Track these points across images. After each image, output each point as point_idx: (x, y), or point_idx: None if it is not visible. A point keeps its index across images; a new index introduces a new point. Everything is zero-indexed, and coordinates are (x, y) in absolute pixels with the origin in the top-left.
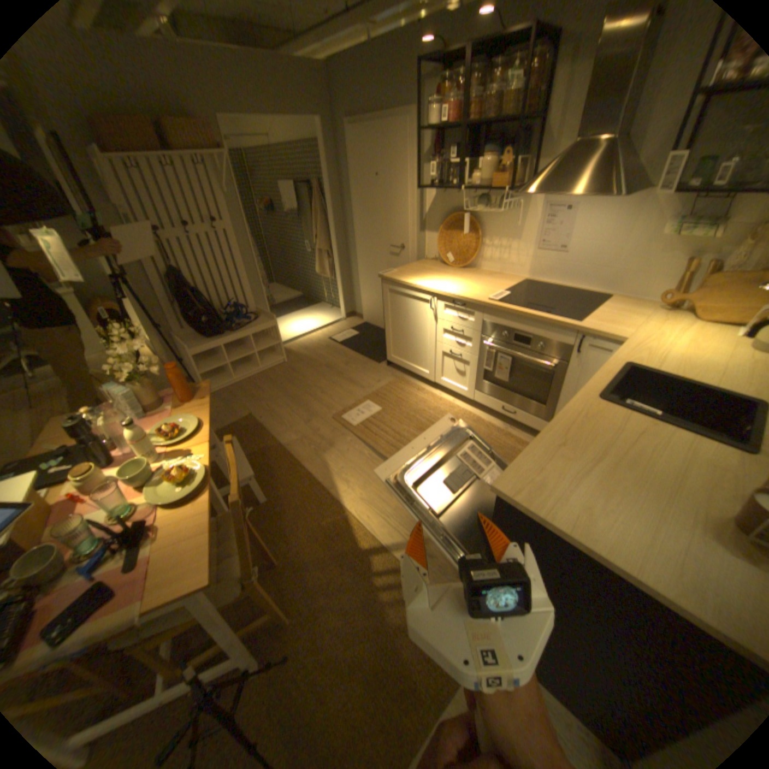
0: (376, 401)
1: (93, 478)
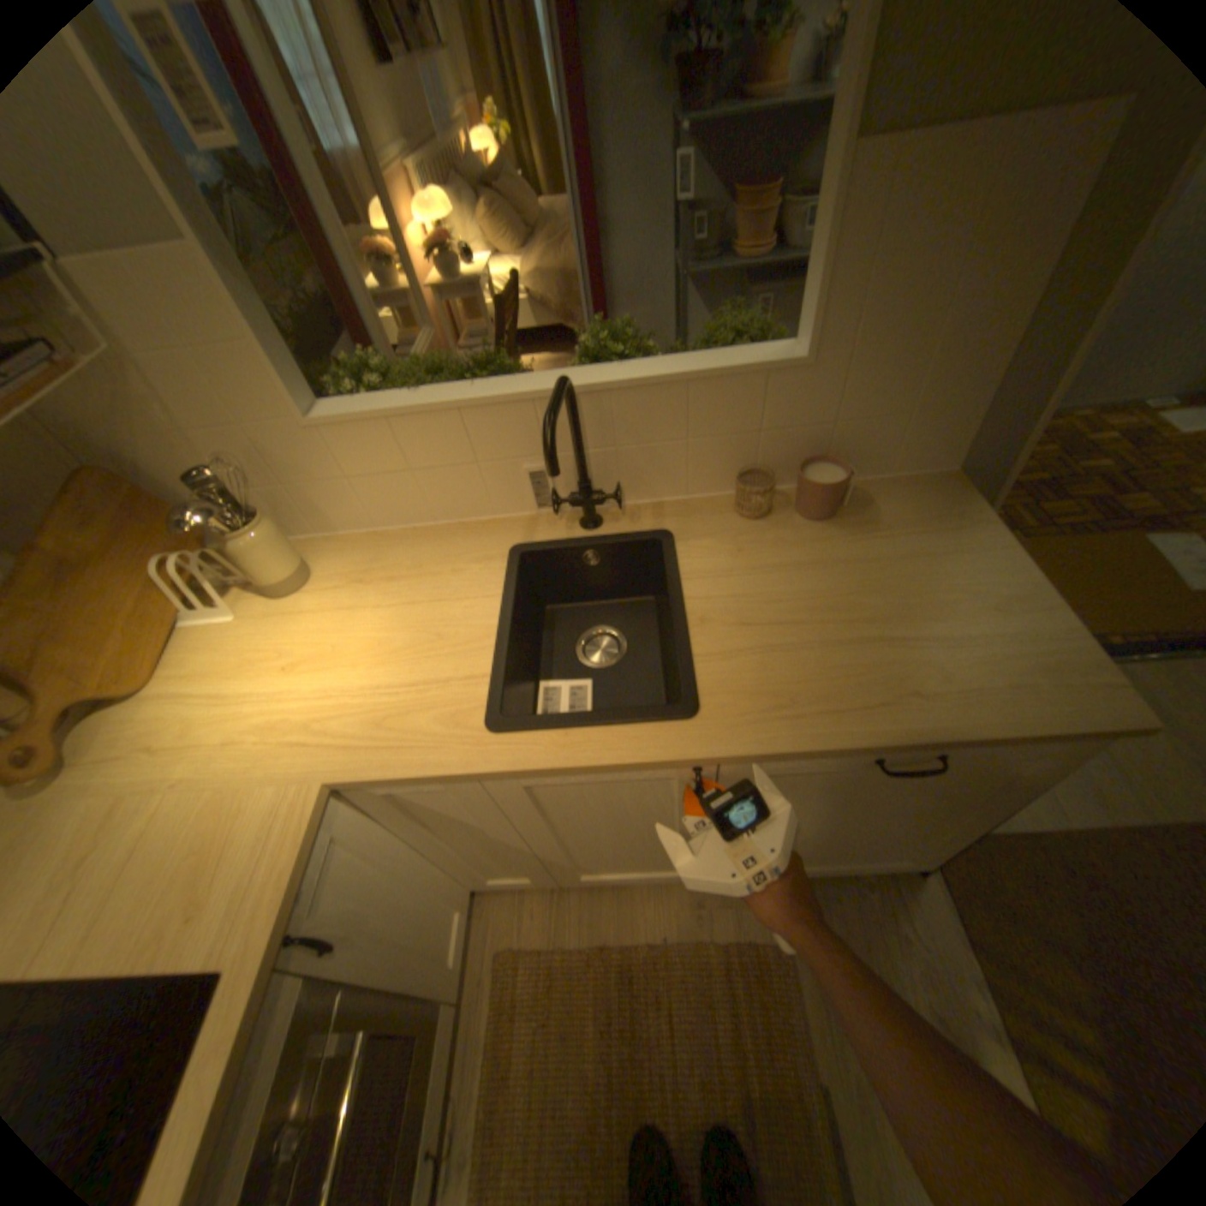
0: None
1: None
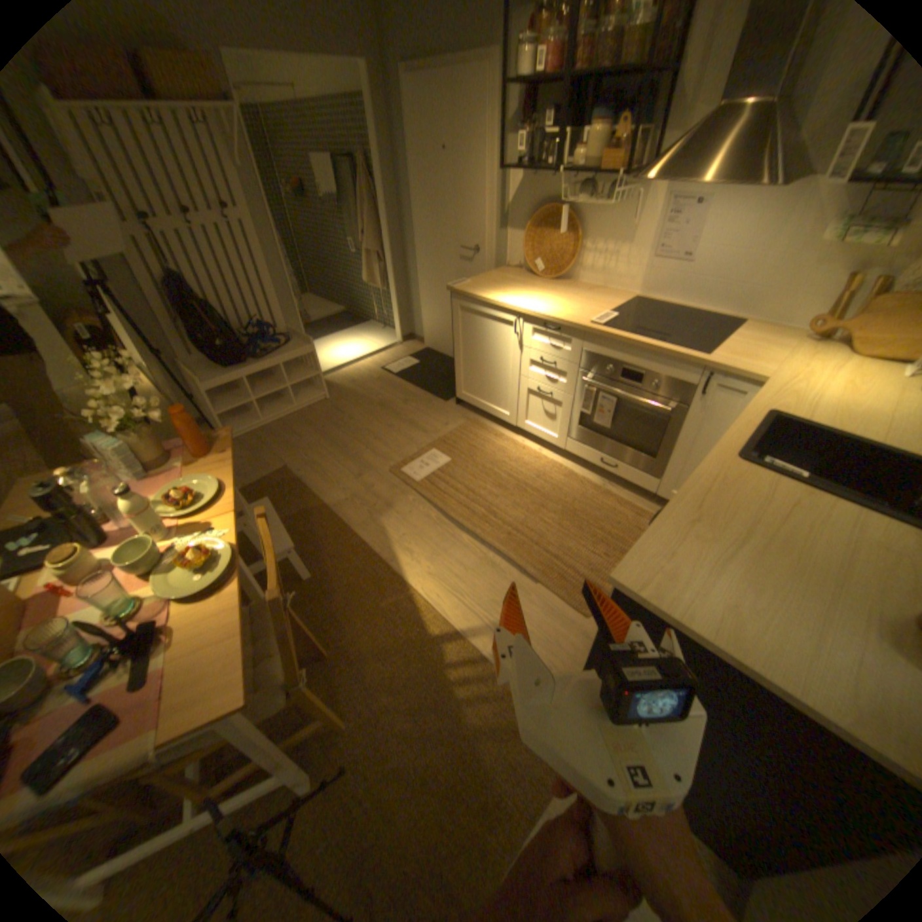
0: (444, 450)
1: (81, 562)
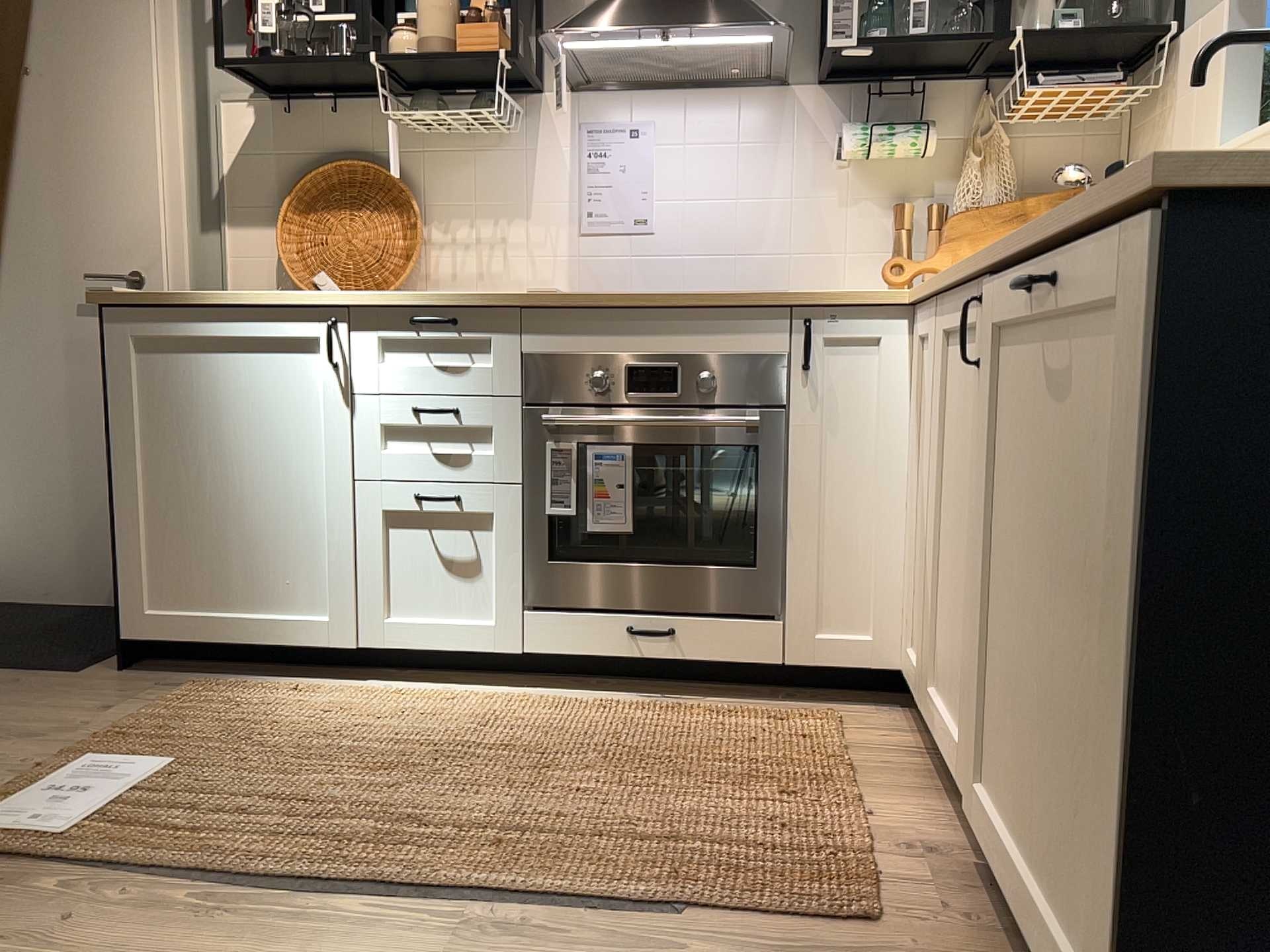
0: (136, 750)
1: None
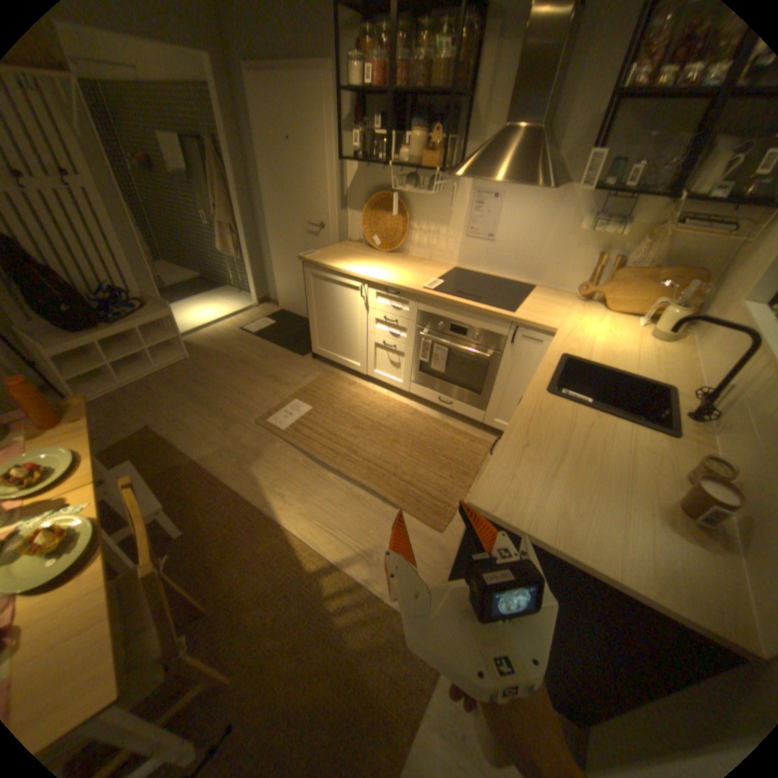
0: (306, 399)
1: None
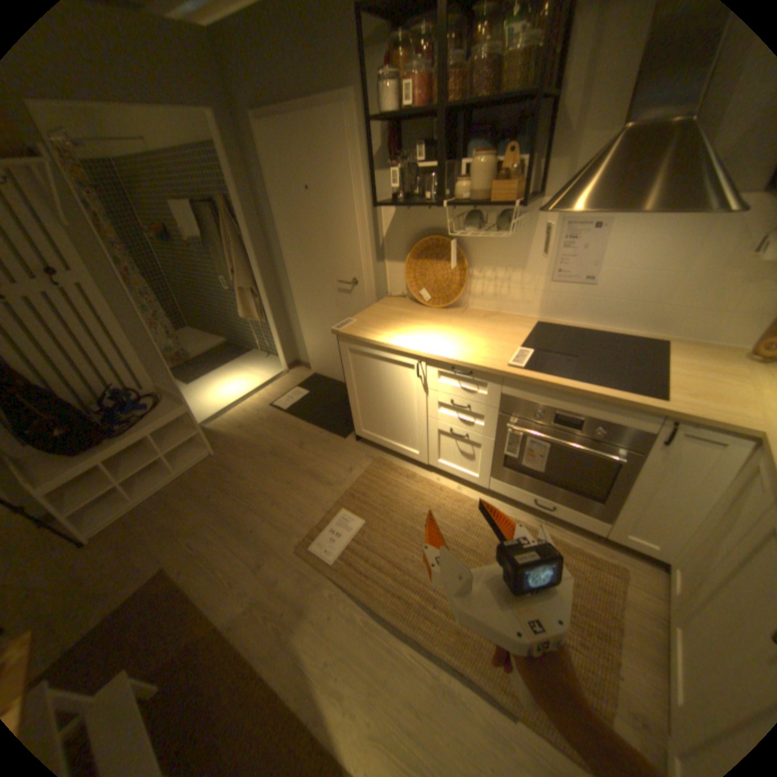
0: (355, 507)
1: None
